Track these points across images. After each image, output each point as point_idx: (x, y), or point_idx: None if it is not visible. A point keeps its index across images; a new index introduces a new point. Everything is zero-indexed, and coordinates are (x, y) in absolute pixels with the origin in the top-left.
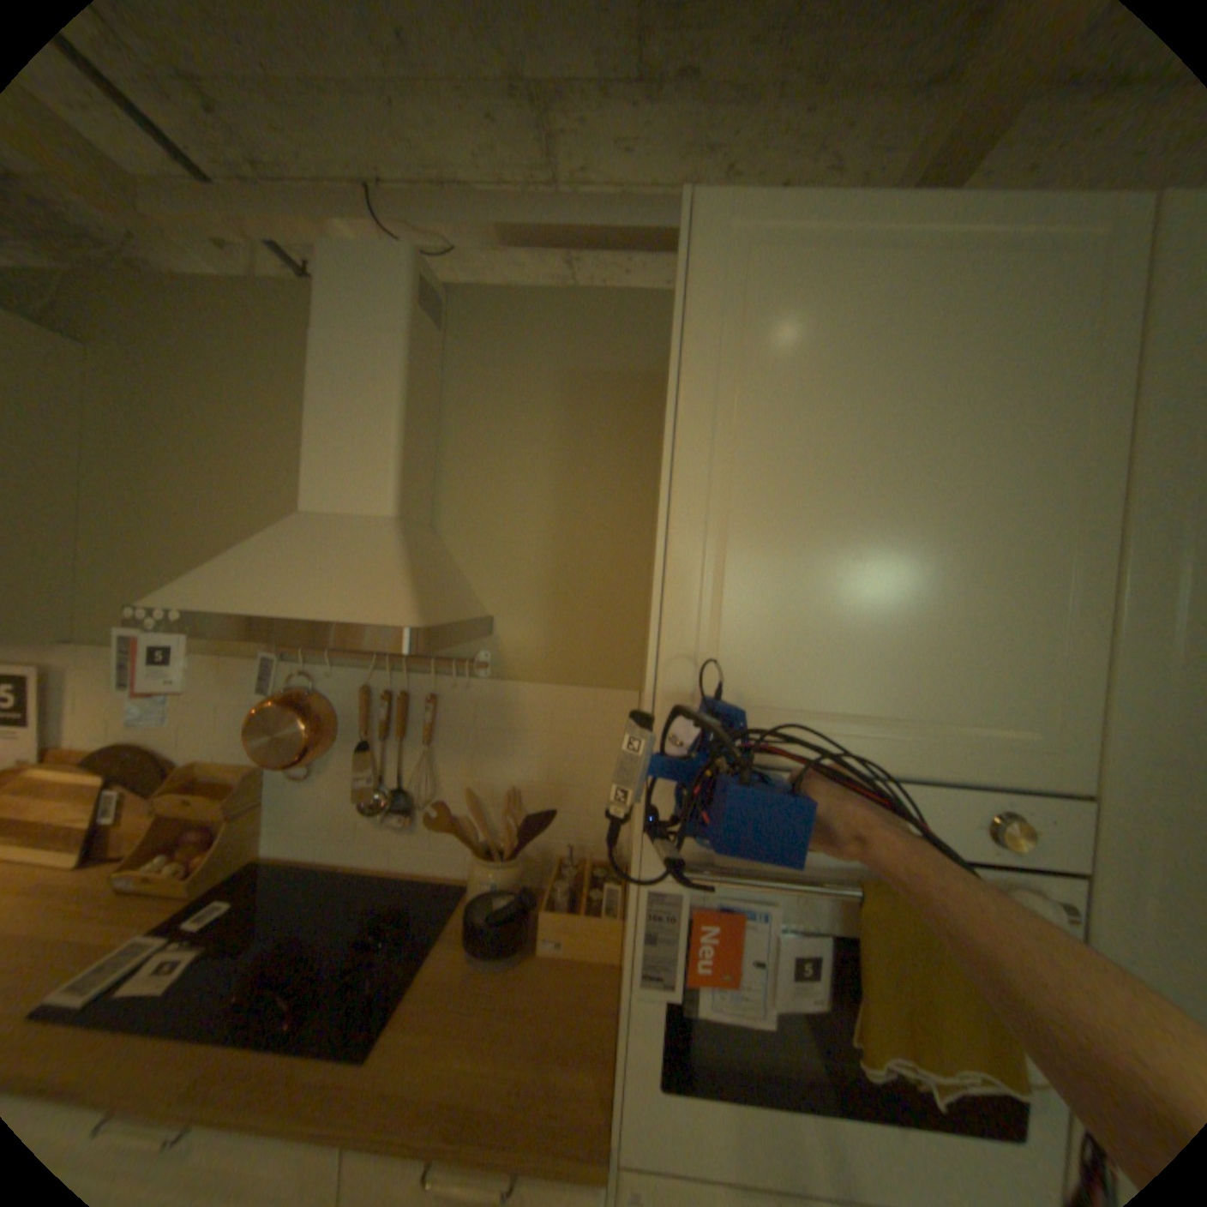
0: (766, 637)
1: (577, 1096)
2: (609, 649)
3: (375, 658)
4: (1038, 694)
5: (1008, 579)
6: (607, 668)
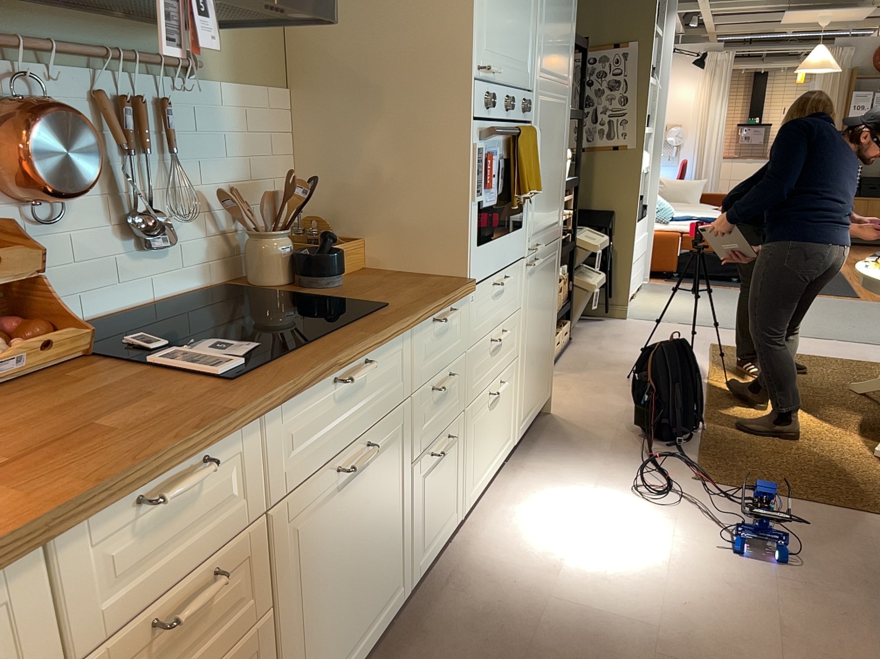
0: (494, 21)
1: (441, 279)
2: (271, 55)
3: (115, 57)
4: (527, 53)
5: (526, 3)
6: (272, 73)
